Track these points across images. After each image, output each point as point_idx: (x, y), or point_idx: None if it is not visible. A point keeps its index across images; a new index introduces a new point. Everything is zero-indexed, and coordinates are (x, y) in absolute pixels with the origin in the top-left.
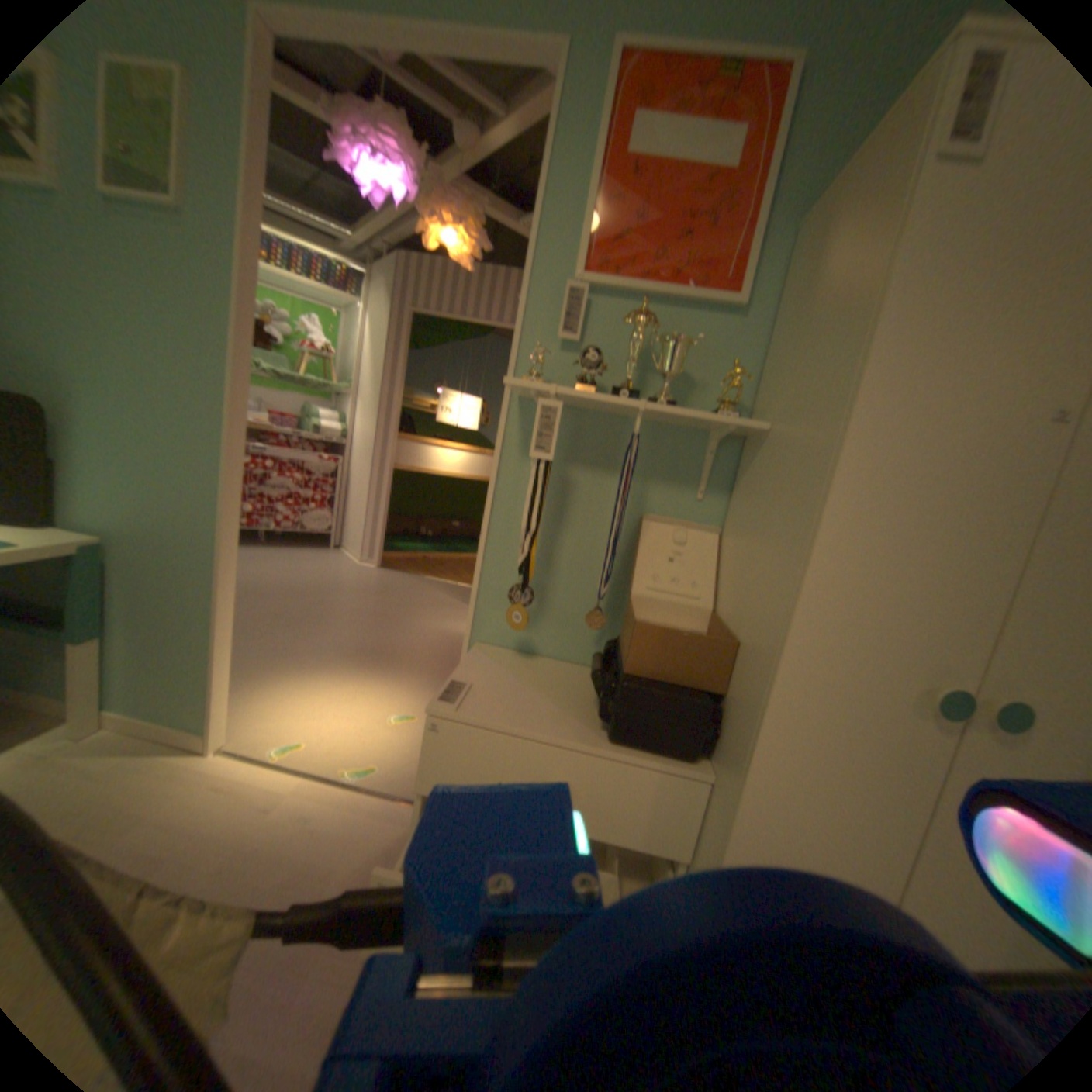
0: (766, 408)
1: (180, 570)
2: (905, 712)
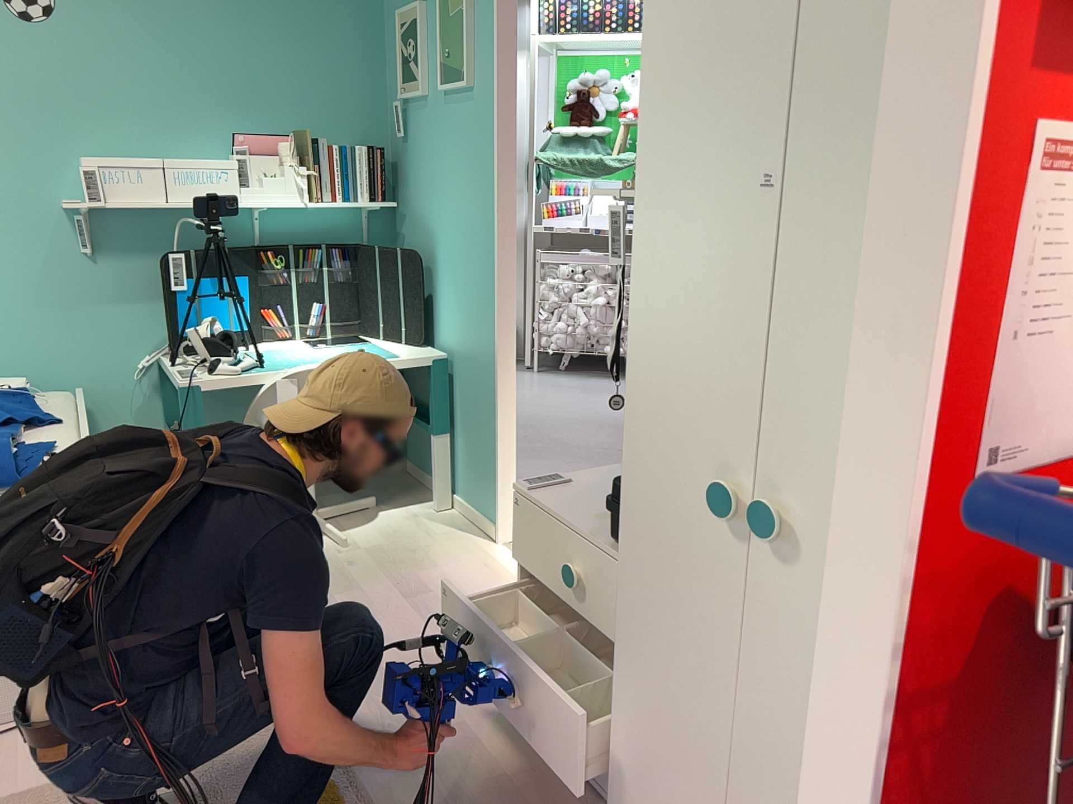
0: None
1: (482, 378)
2: (706, 502)
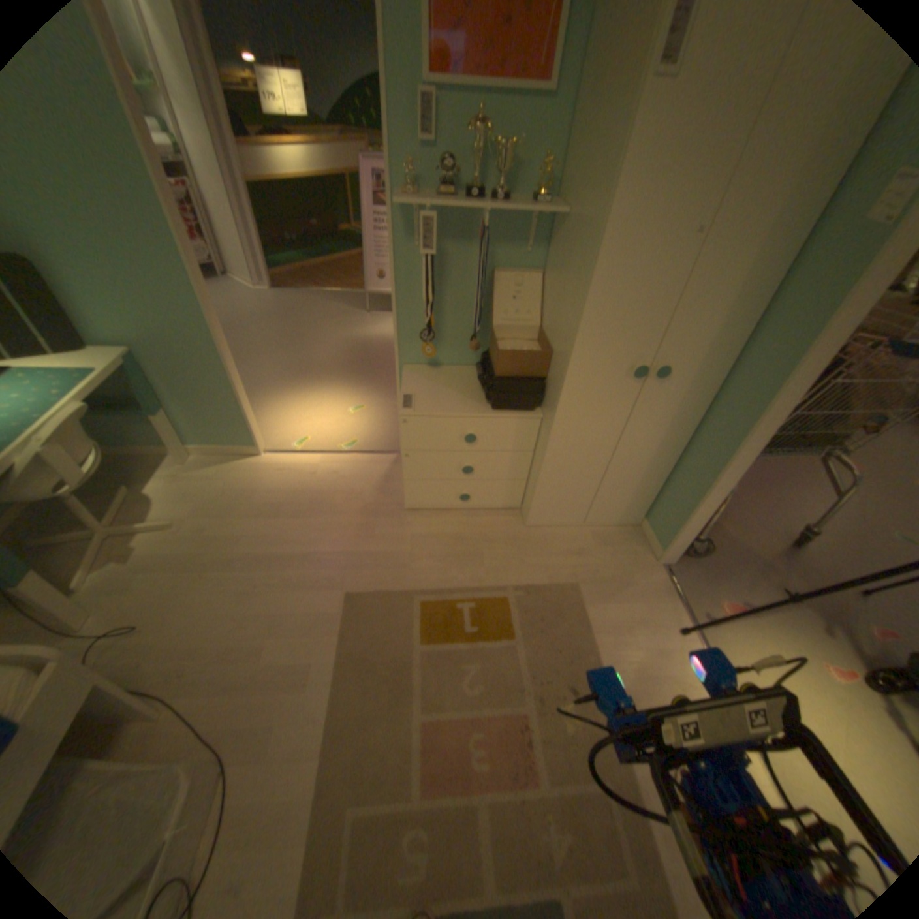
0: (568, 181)
1: (194, 356)
2: (619, 376)
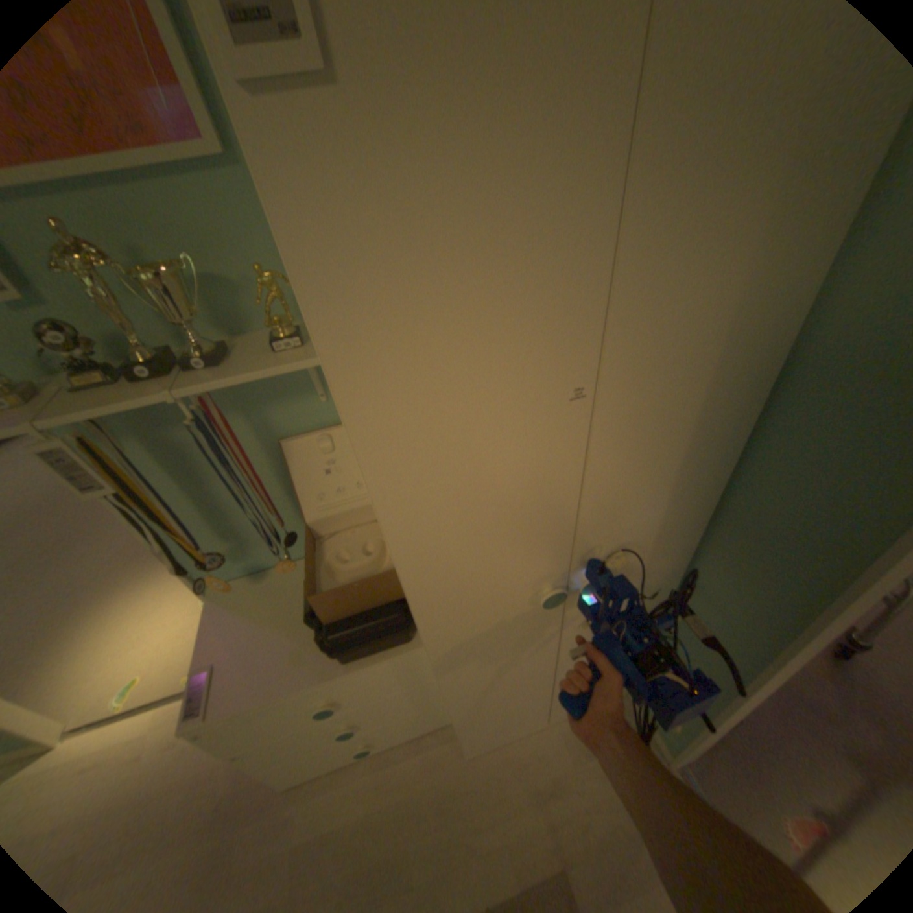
0: None
1: None
2: (523, 608)
